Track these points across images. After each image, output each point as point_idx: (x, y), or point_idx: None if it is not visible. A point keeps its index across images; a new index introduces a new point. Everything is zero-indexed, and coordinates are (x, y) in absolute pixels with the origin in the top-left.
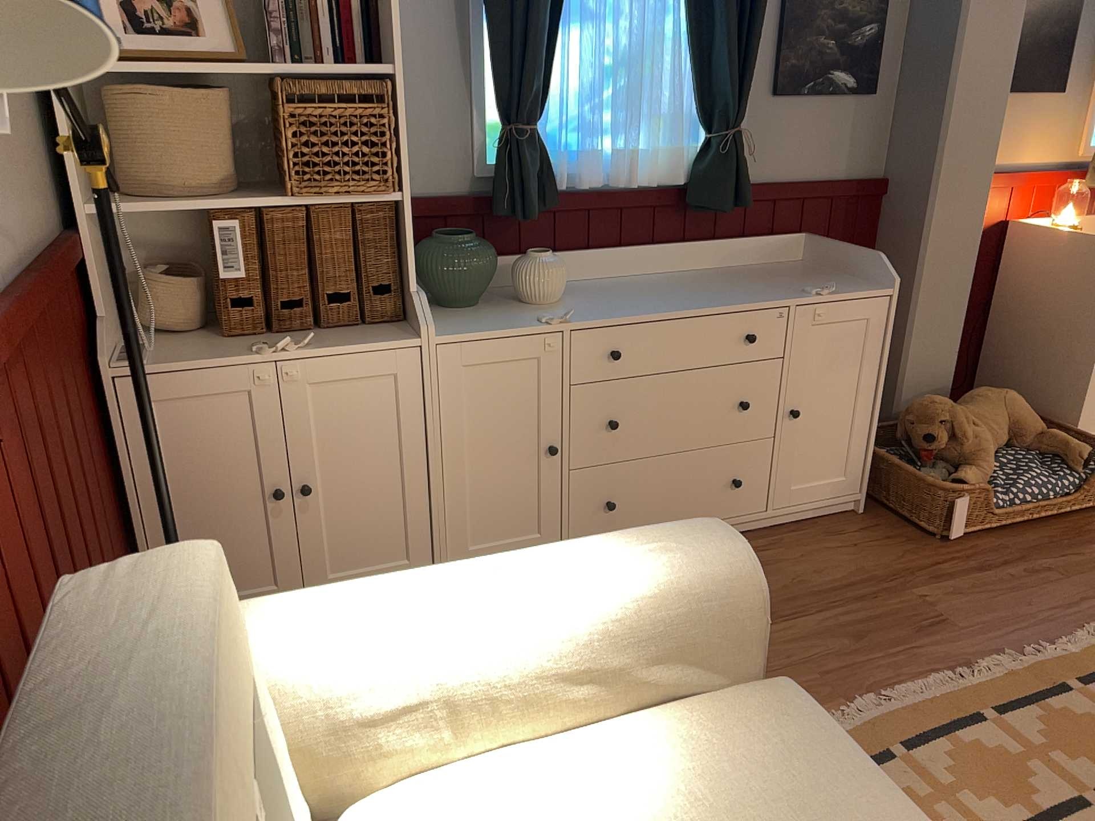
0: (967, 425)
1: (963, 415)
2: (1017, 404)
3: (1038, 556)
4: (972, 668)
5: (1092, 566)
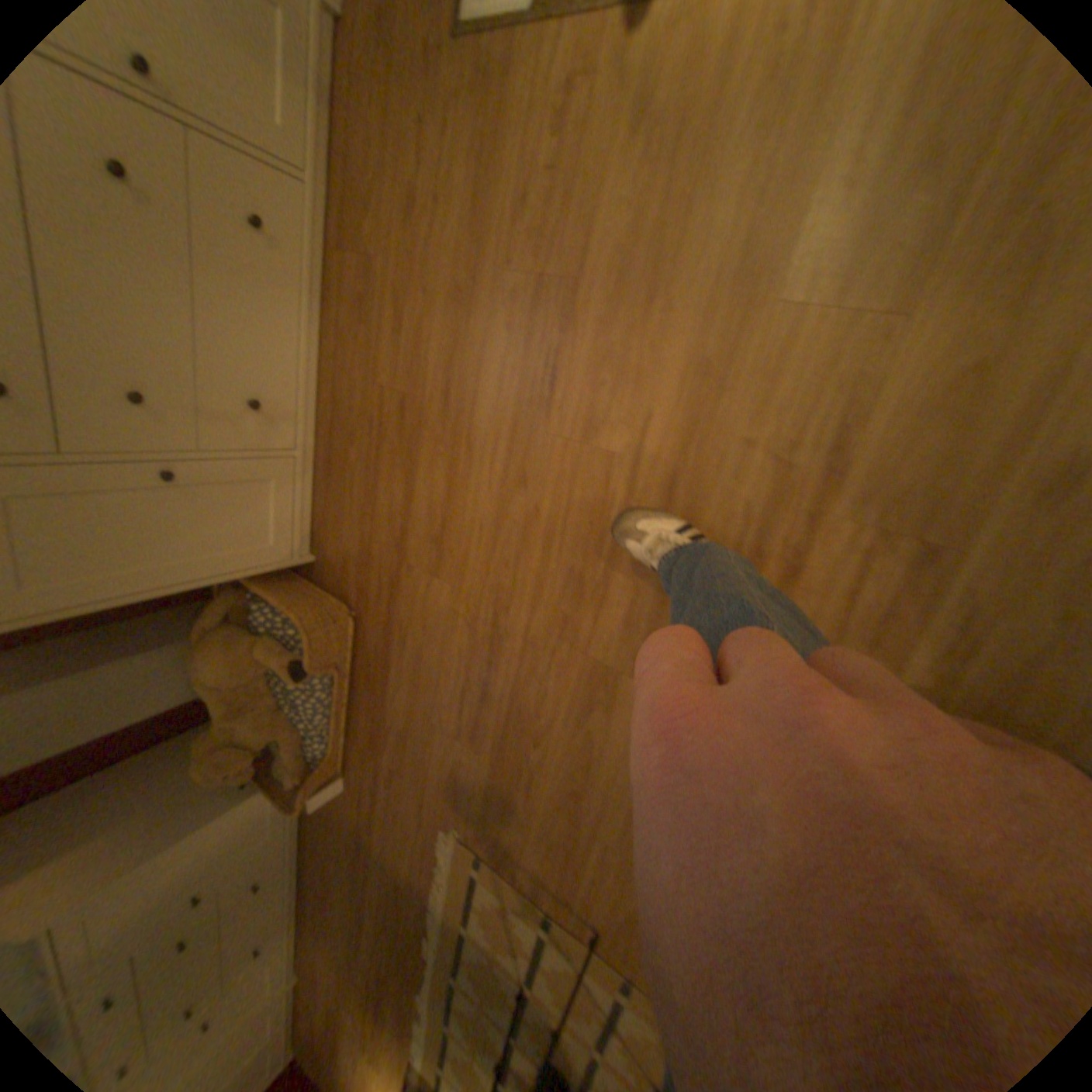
0: (224, 732)
1: (211, 729)
2: (205, 670)
3: (371, 752)
4: (419, 933)
5: (394, 743)
